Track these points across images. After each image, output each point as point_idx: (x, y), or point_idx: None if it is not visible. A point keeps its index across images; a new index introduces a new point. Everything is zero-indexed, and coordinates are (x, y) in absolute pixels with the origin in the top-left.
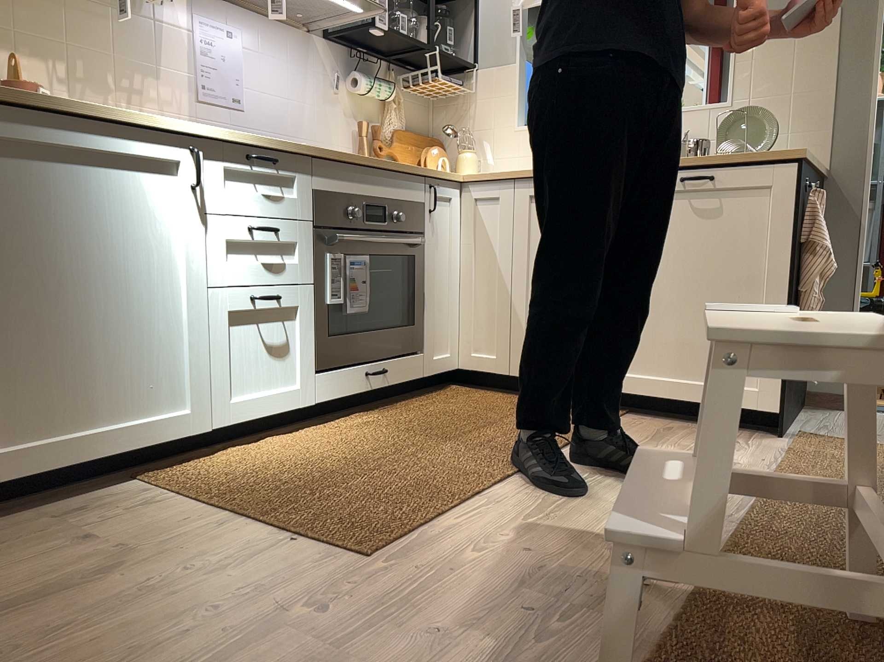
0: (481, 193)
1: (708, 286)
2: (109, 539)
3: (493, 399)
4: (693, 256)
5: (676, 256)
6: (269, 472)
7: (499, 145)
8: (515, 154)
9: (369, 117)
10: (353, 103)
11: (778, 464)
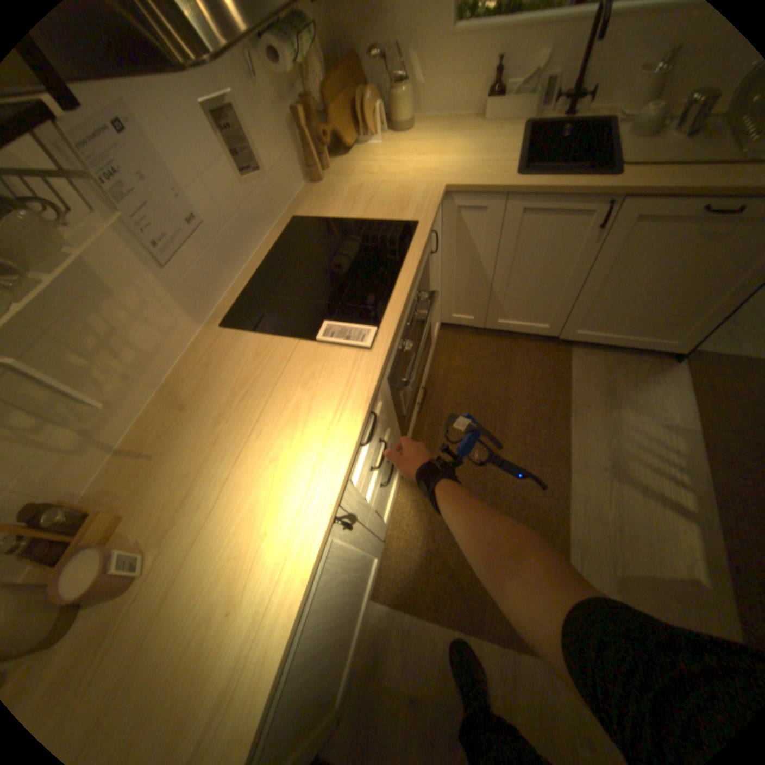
0: (465, 201)
1: (679, 287)
2: (424, 698)
3: (480, 355)
4: (678, 267)
5: (662, 266)
6: (438, 560)
7: (428, 55)
8: (449, 68)
9: (288, 80)
10: (270, 75)
11: (701, 420)
